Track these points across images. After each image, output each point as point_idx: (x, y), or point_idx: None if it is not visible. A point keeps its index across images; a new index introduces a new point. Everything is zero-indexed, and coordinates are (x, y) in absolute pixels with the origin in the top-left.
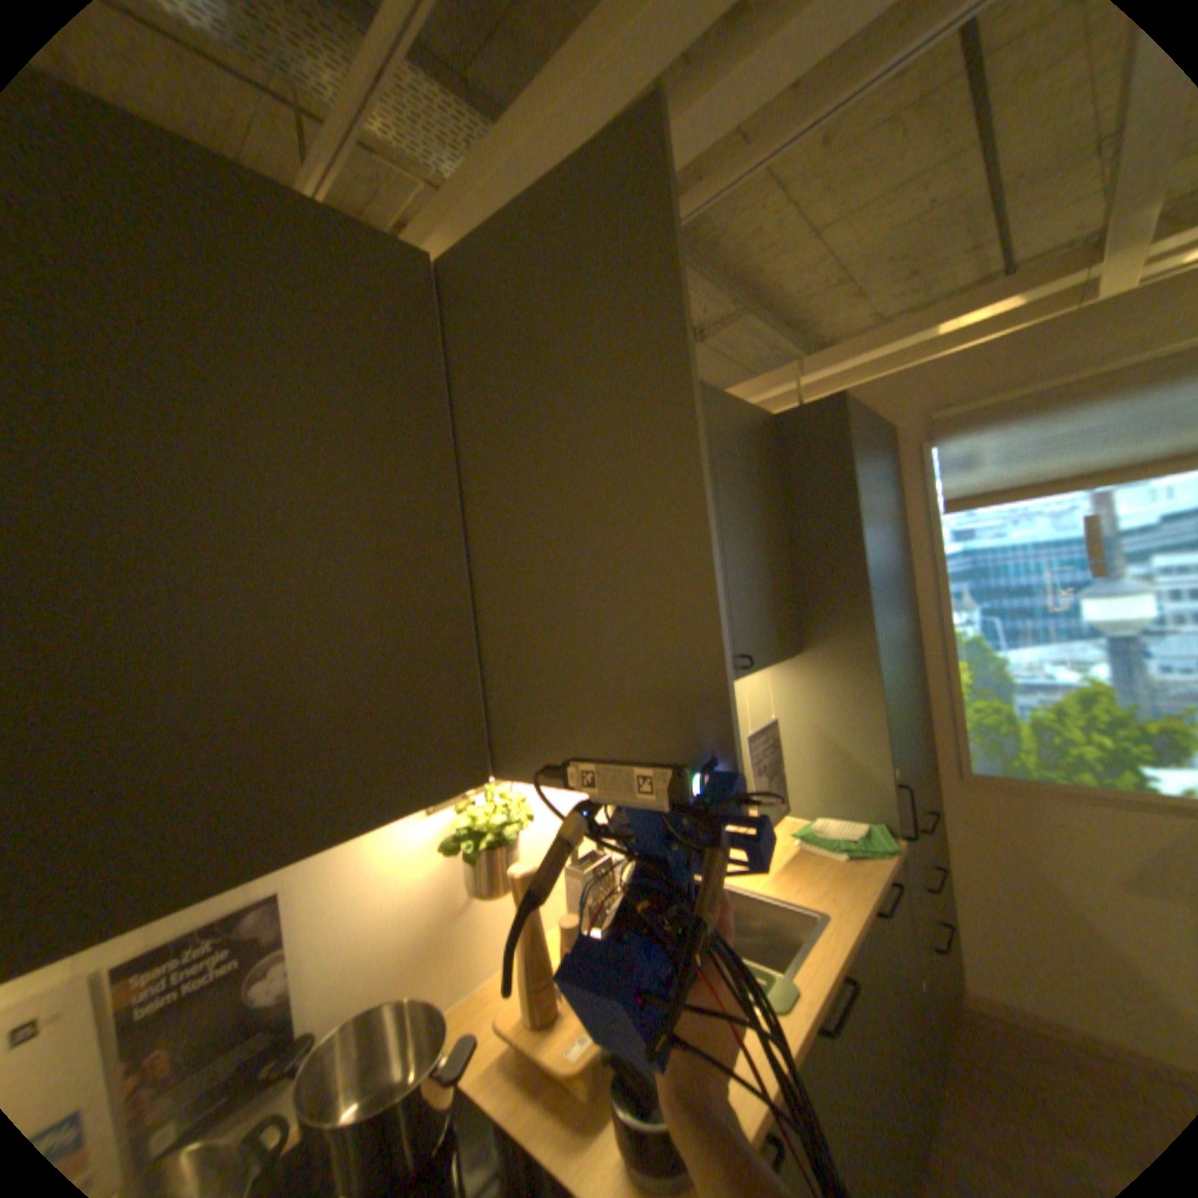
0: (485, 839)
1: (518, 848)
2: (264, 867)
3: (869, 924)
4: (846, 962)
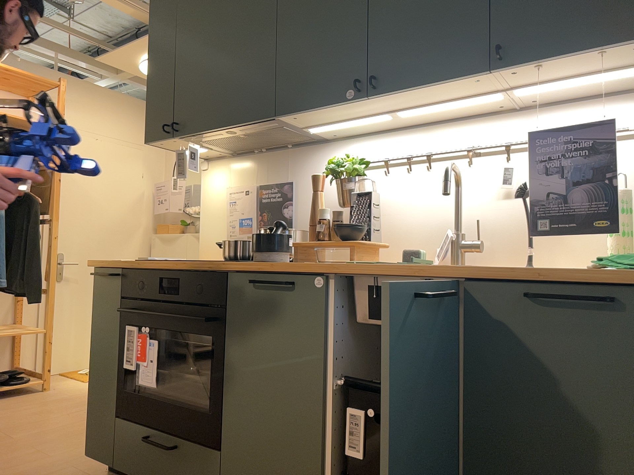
0: (329, 169)
1: (351, 183)
2: (225, 129)
3: (474, 272)
4: (415, 272)
